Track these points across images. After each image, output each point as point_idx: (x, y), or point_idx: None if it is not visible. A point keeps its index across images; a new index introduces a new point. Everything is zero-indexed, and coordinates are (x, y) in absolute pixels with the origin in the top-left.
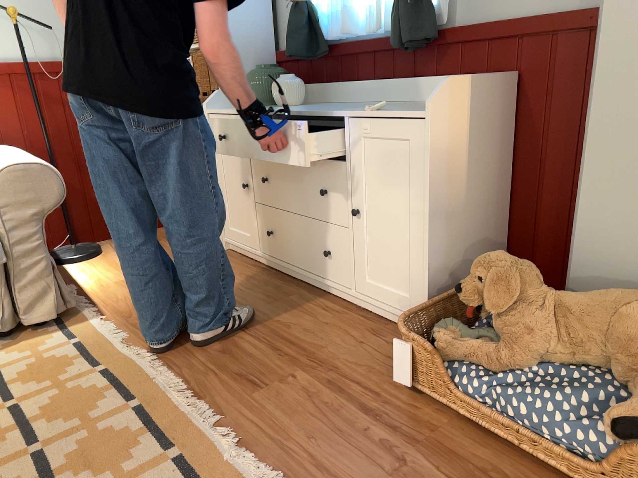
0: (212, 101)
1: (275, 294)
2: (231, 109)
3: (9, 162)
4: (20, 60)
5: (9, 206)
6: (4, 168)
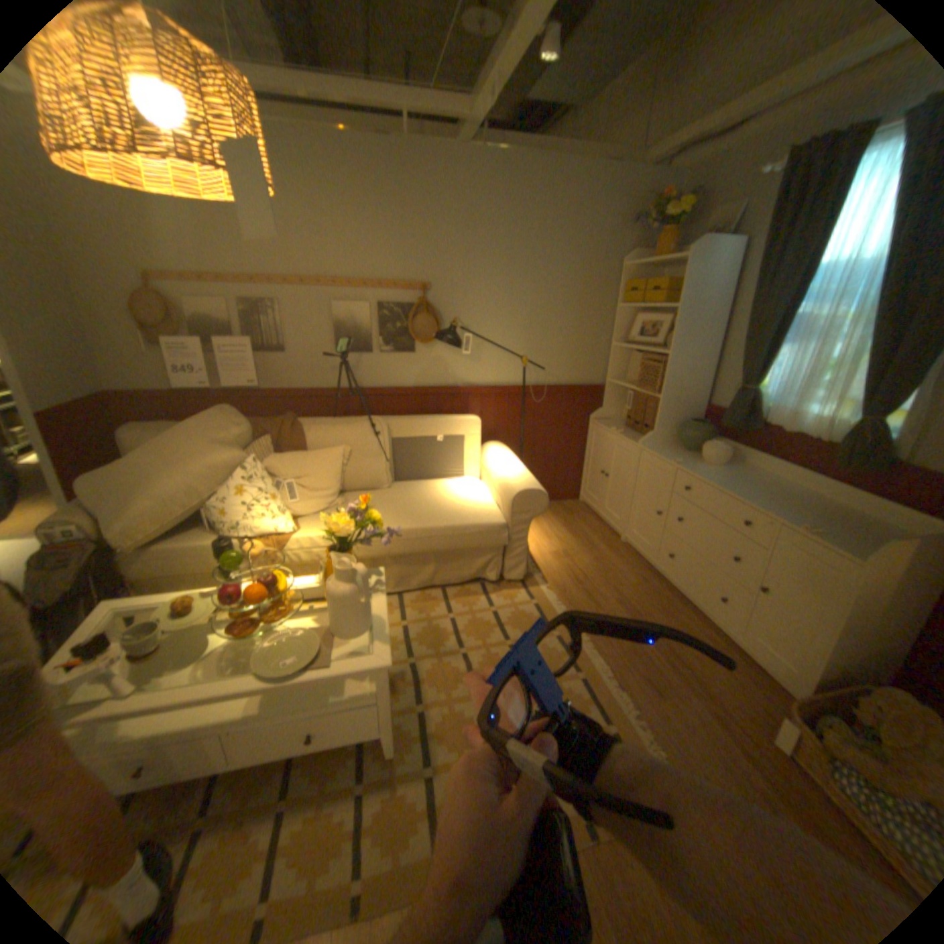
0: (647, 440)
1: (668, 609)
2: (661, 450)
3: (518, 482)
4: (515, 383)
5: (516, 513)
6: (519, 491)
